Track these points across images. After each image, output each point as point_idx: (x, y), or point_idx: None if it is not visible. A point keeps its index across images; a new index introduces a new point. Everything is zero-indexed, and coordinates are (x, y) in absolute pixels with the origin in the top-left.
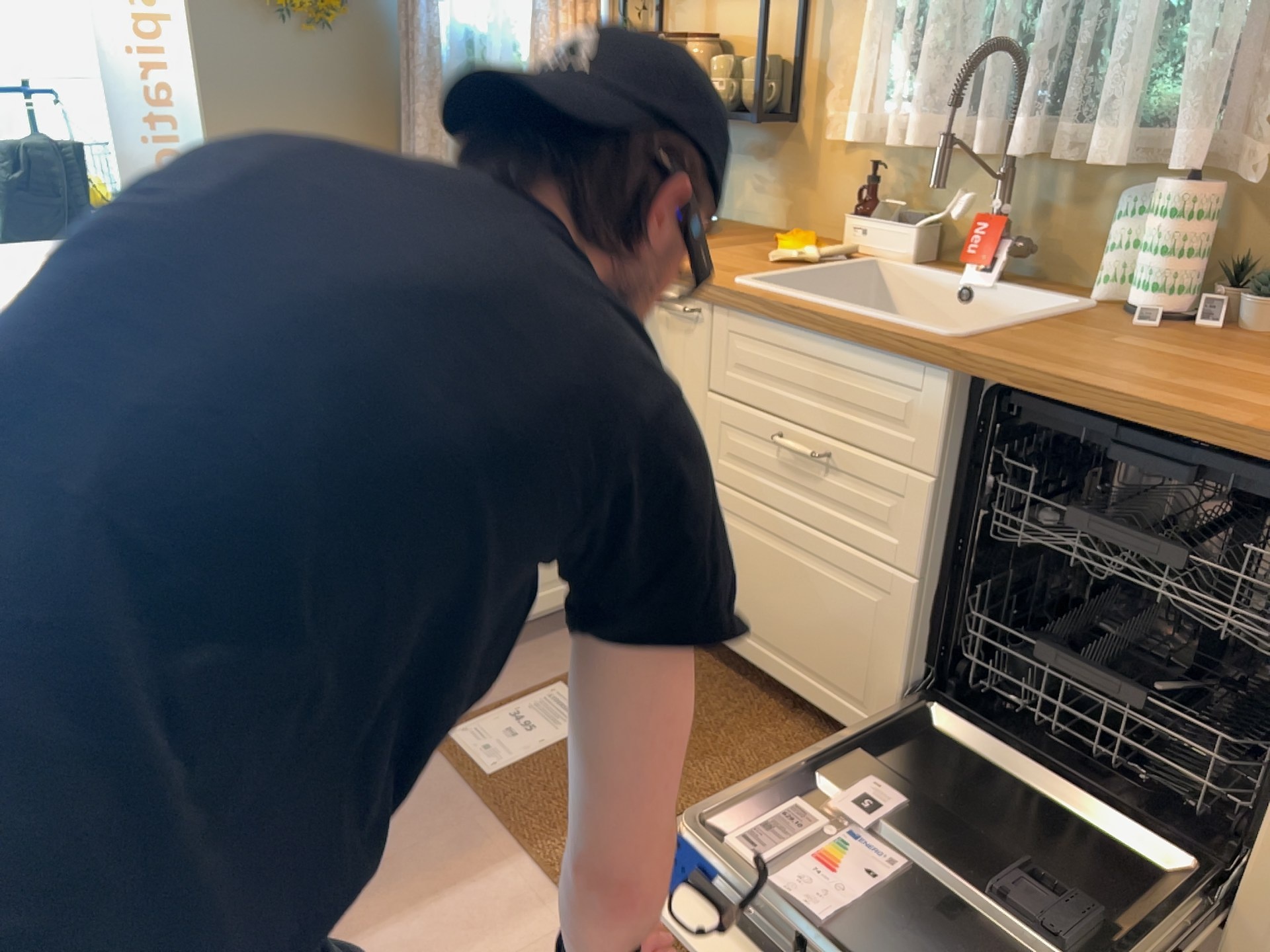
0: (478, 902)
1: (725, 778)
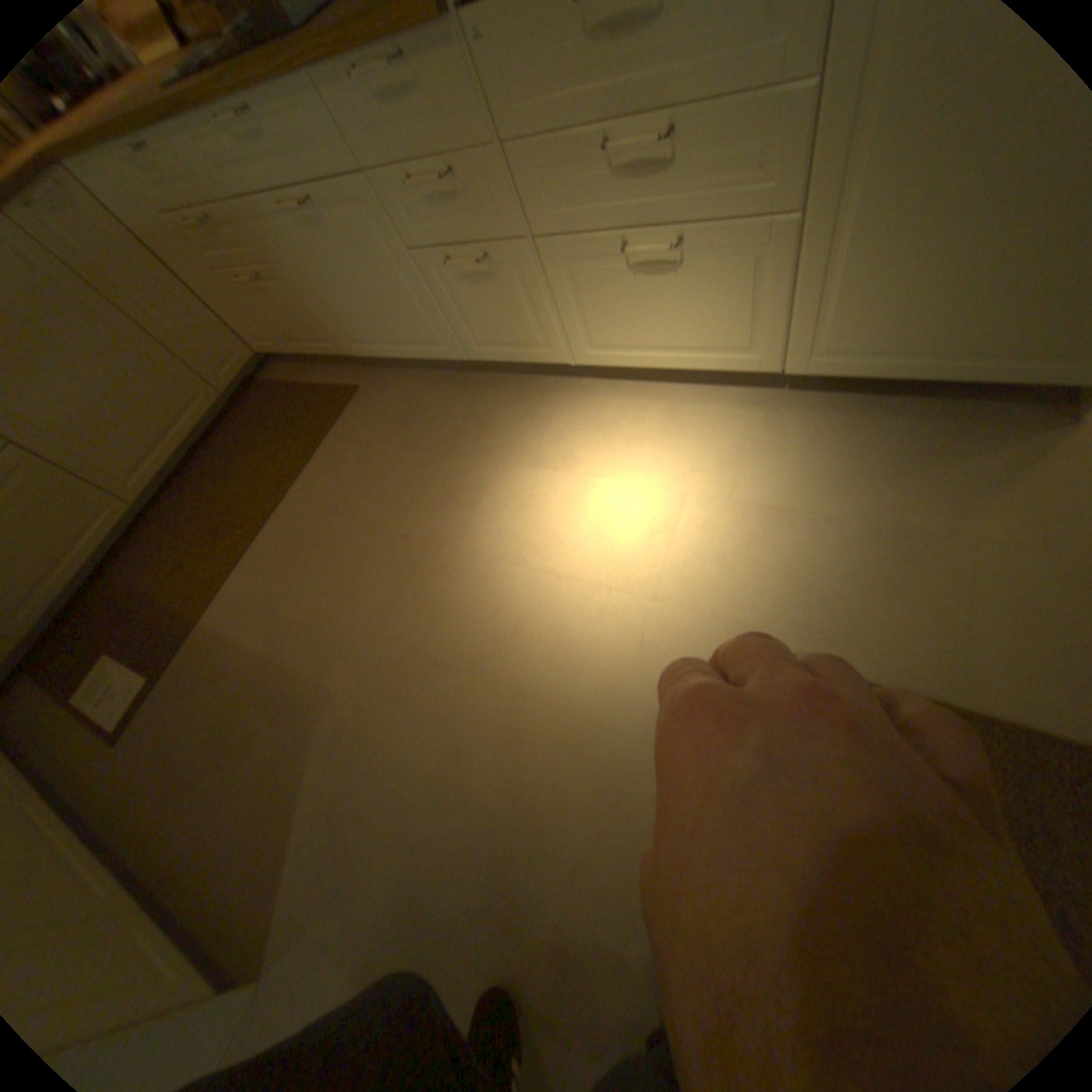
0: (225, 621)
1: (146, 575)
